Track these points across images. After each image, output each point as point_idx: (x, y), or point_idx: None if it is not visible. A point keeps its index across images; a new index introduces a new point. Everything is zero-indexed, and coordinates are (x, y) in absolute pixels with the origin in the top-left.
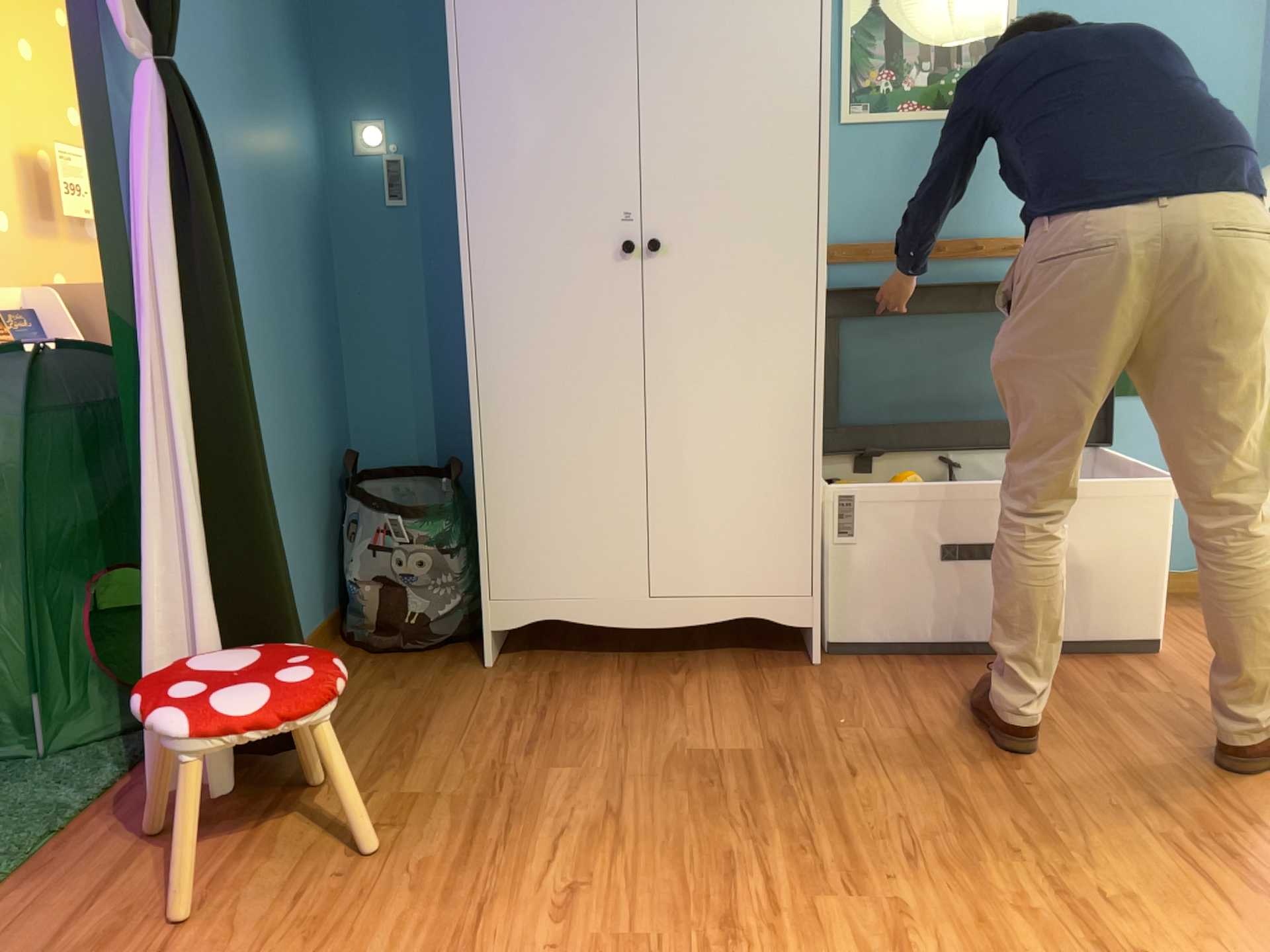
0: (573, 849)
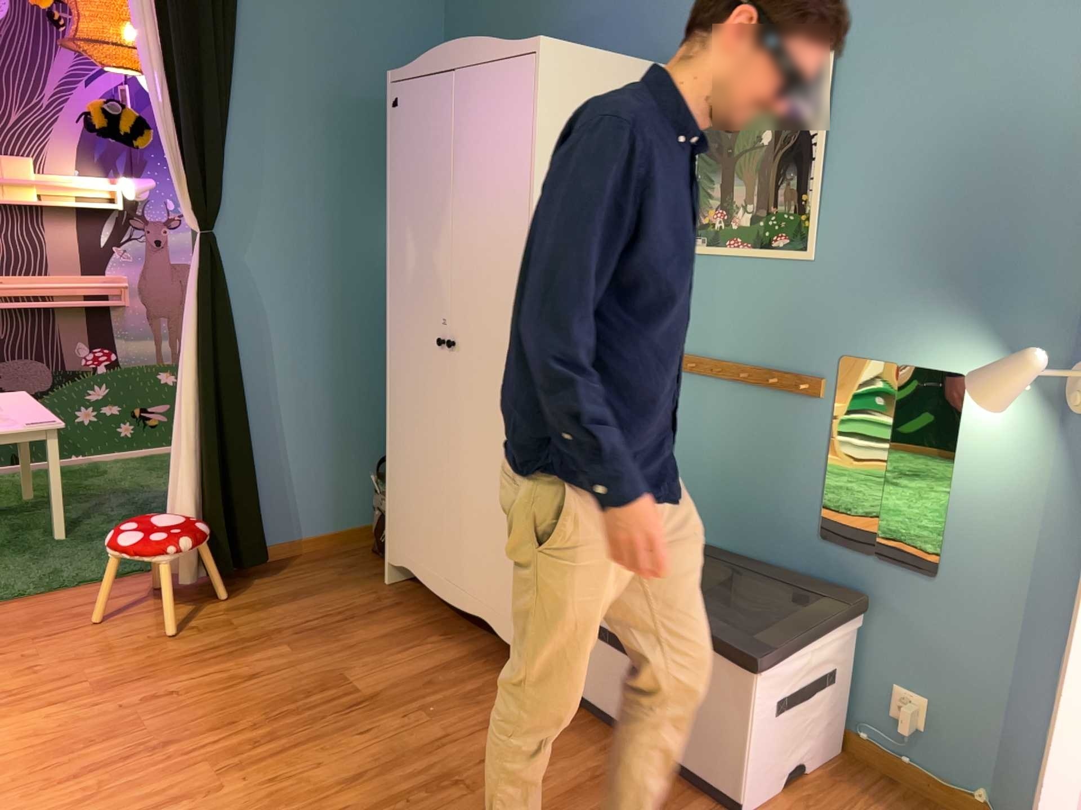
0: (211, 682)
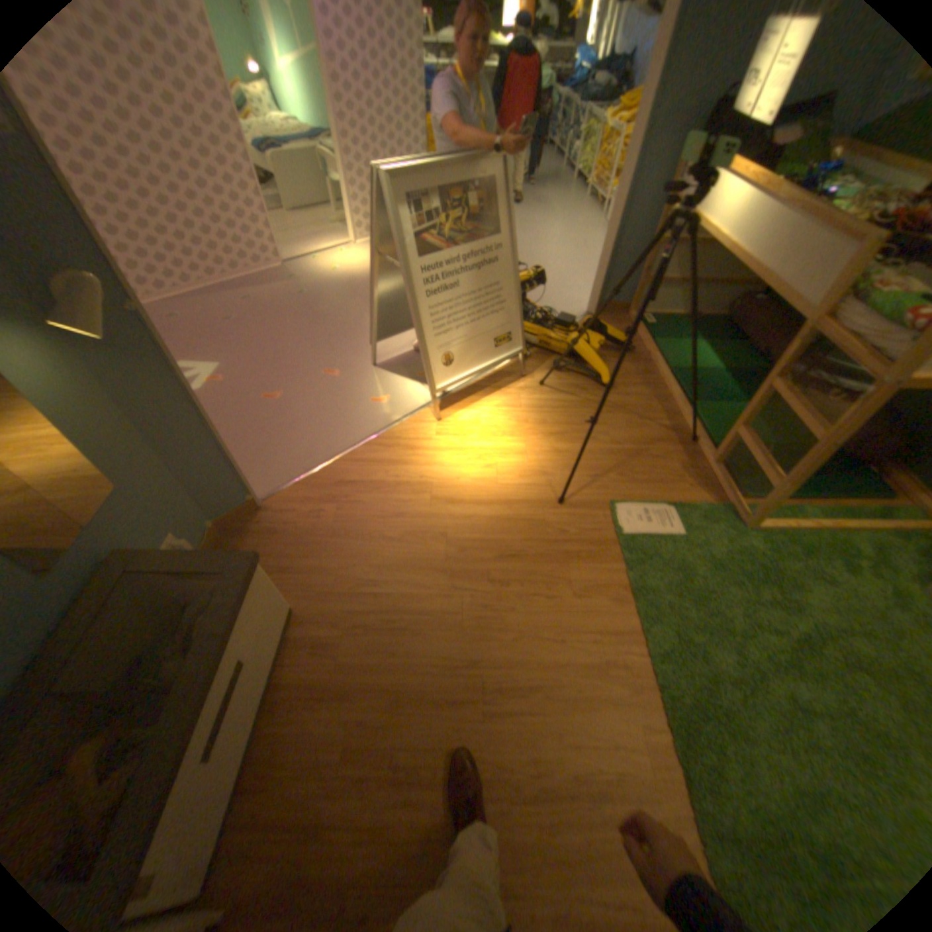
0: None
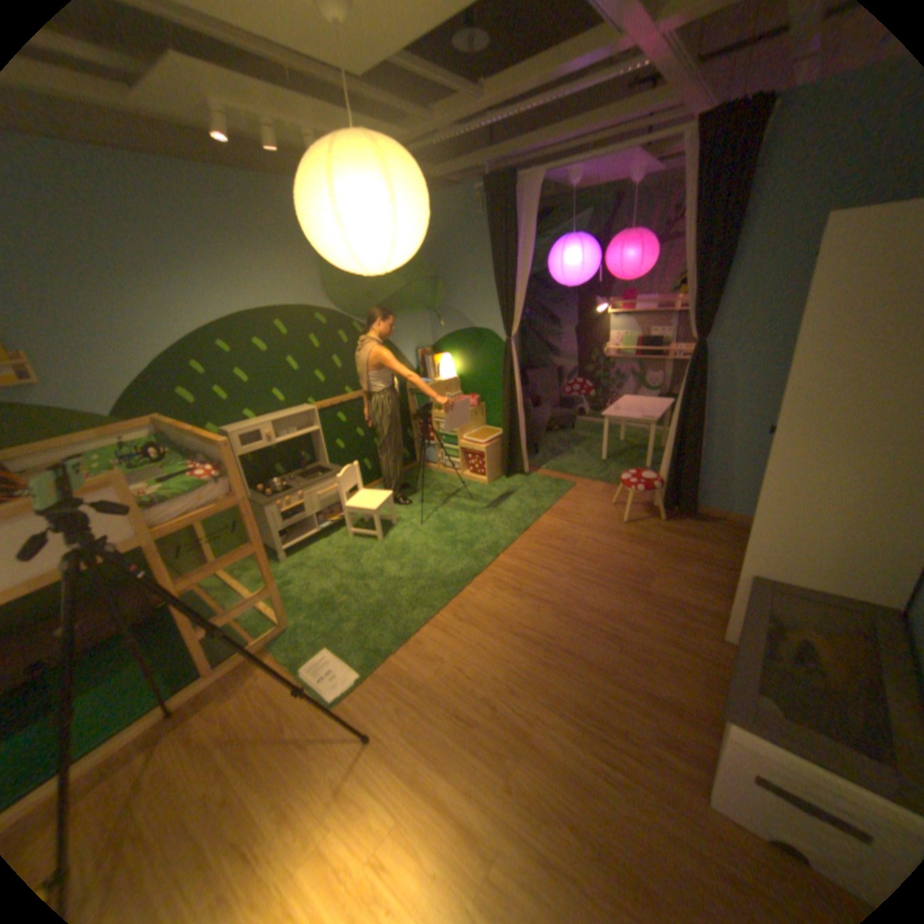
0: (611, 547)
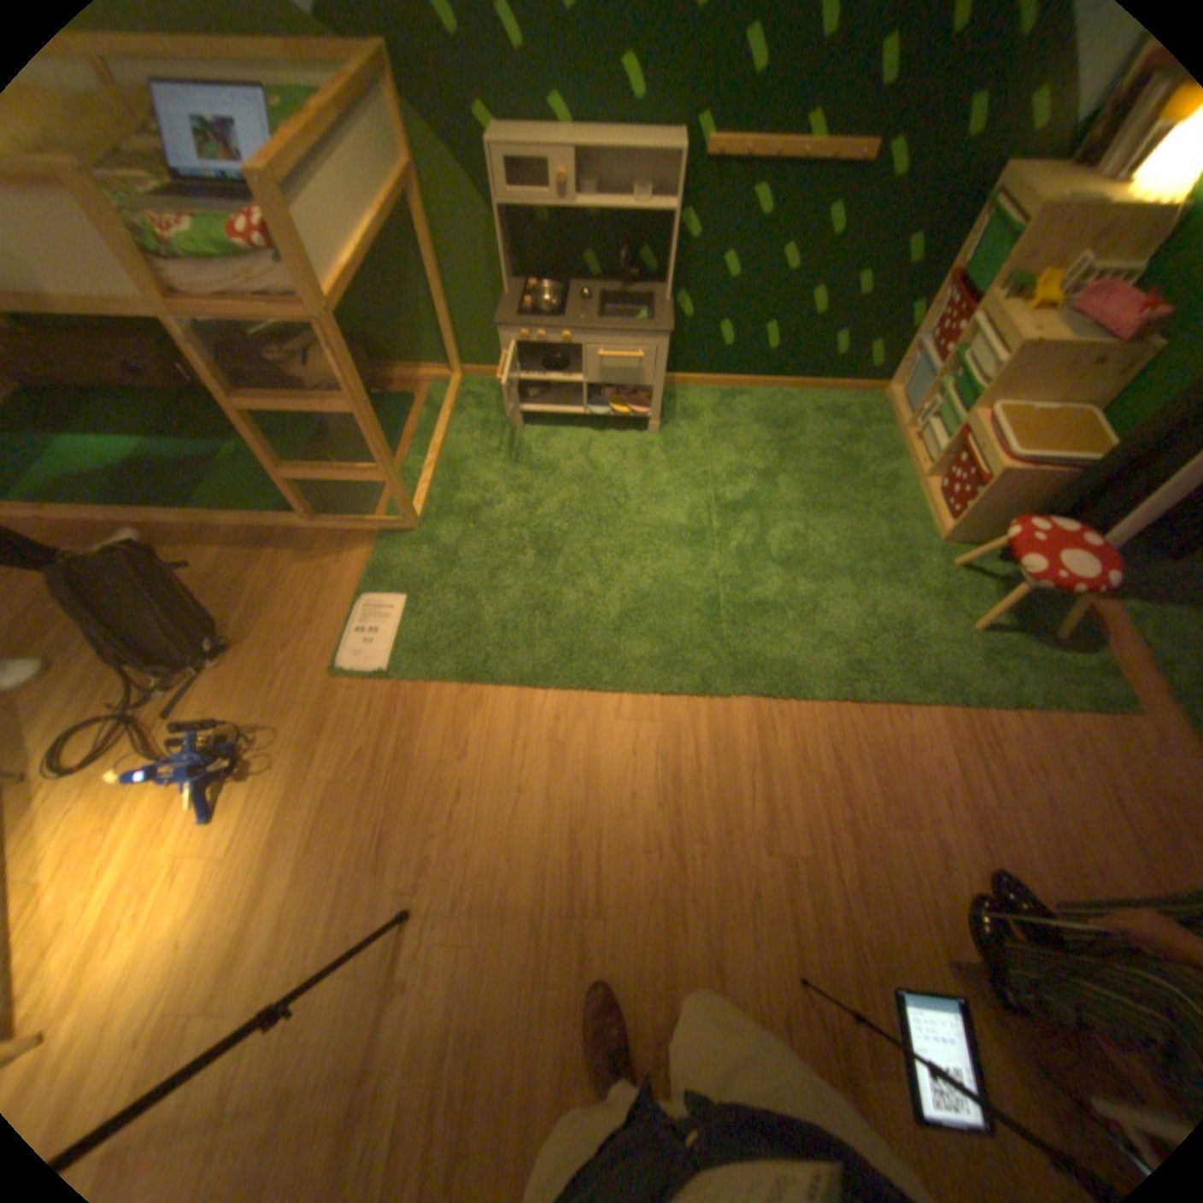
0: (958, 922)
